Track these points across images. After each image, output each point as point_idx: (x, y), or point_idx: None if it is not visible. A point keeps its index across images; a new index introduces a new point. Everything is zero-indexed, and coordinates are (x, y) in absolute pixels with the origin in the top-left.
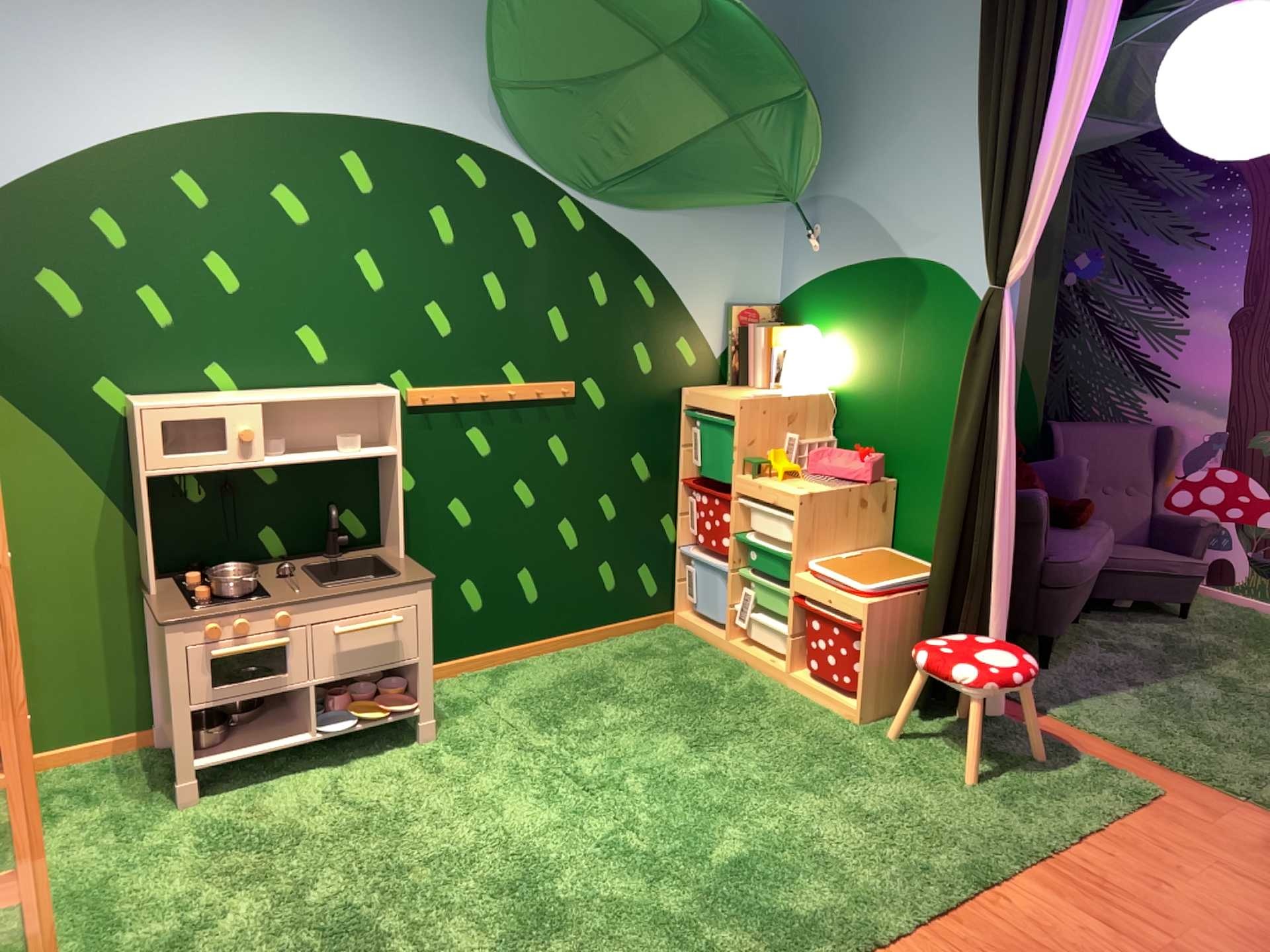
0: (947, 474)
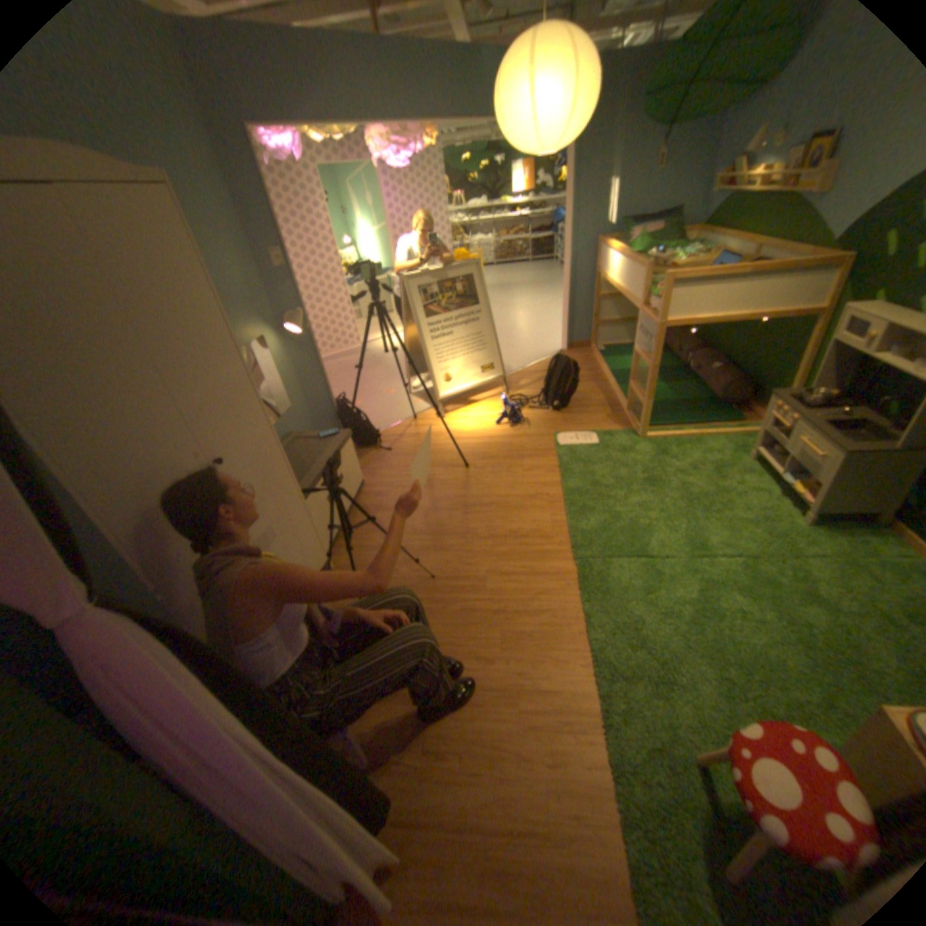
0: None
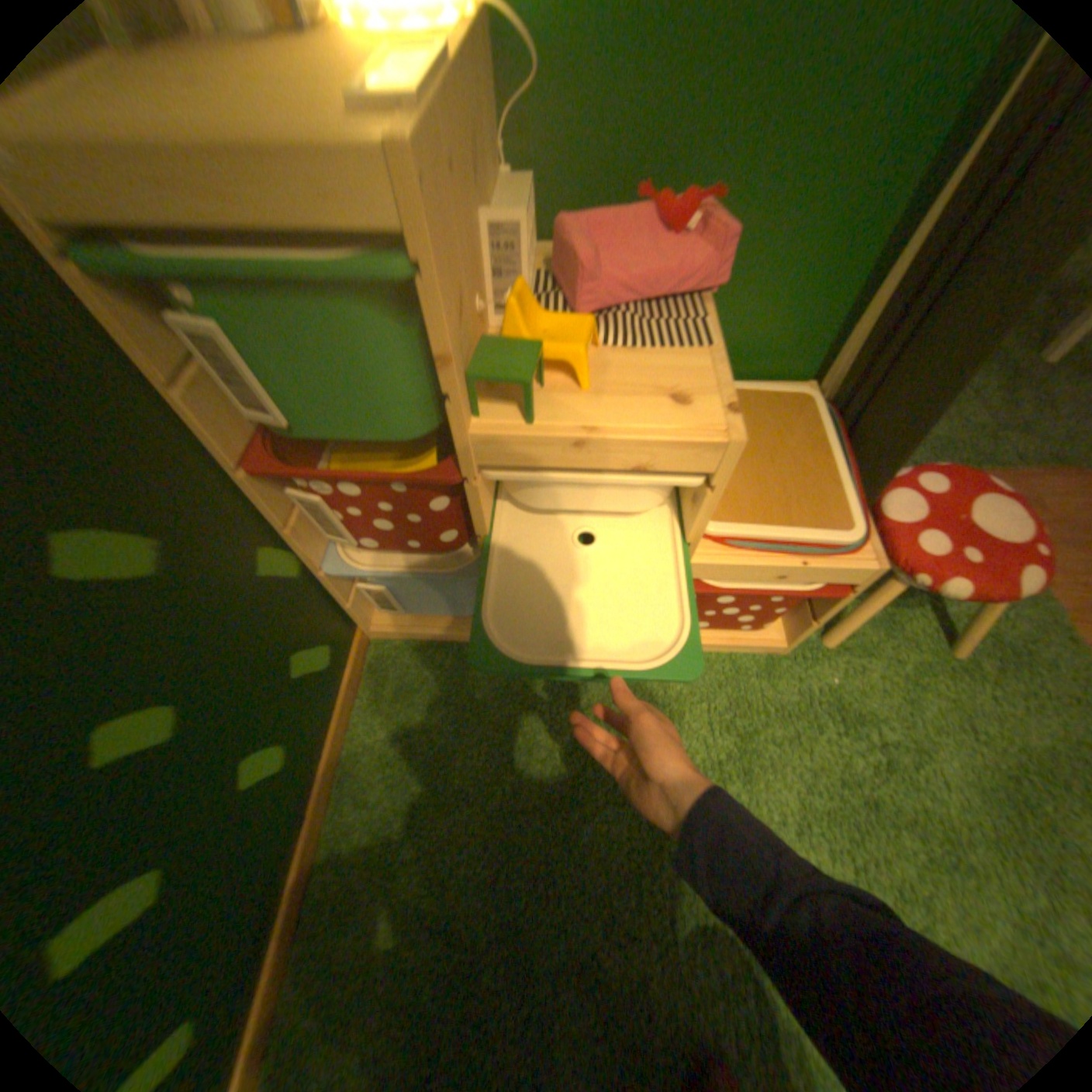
0: (830, 199)
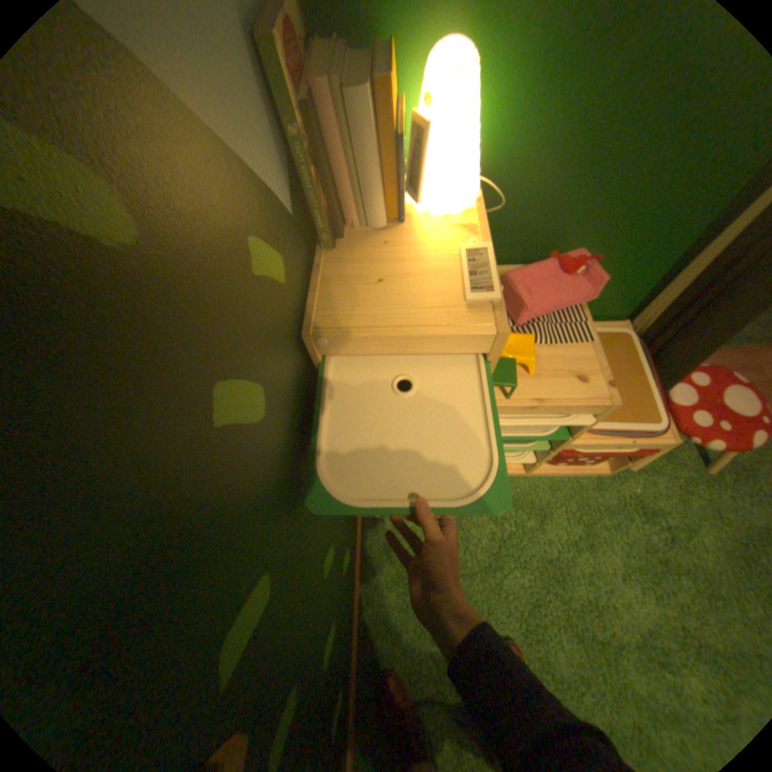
0: (650, 239)
